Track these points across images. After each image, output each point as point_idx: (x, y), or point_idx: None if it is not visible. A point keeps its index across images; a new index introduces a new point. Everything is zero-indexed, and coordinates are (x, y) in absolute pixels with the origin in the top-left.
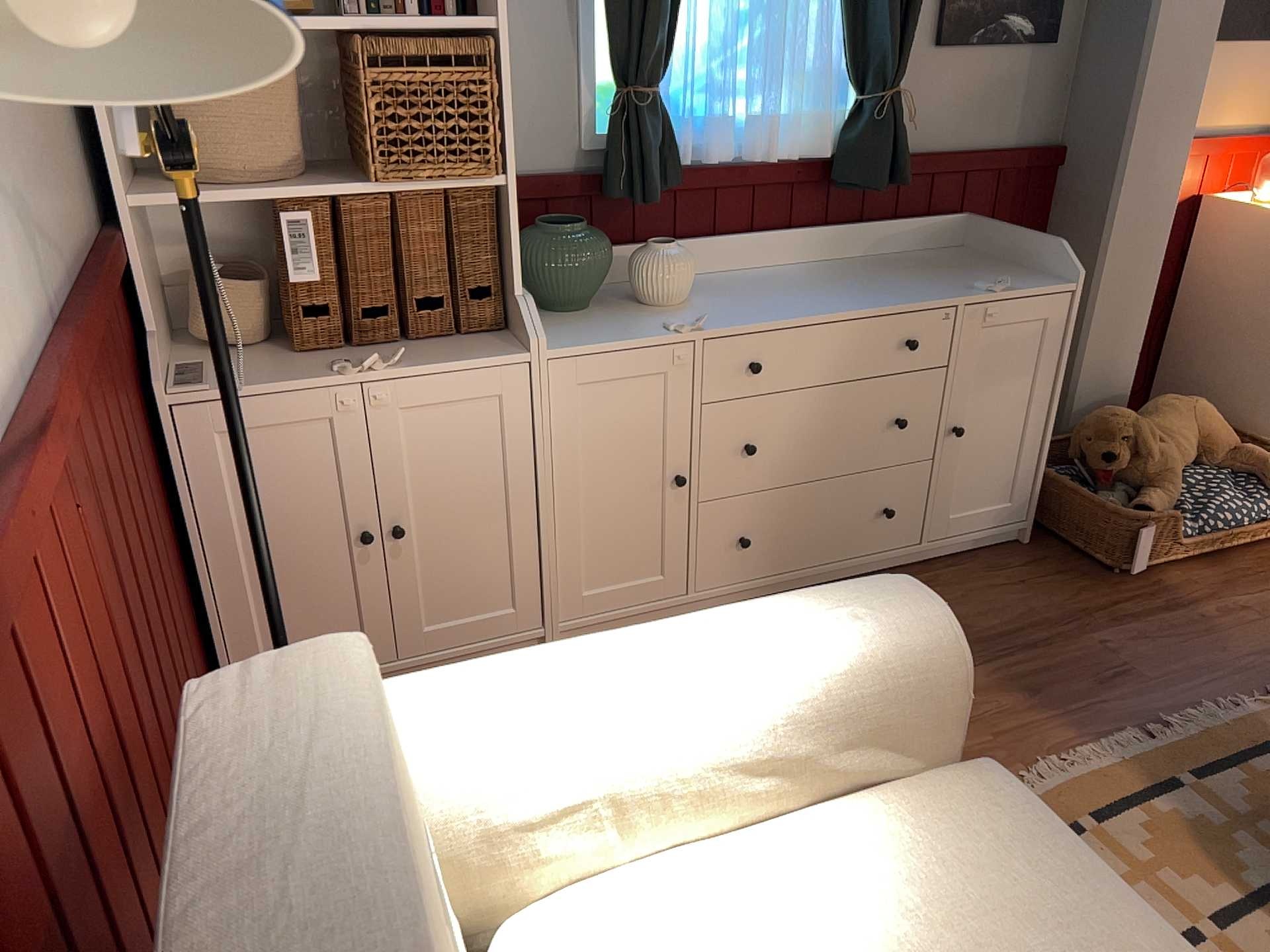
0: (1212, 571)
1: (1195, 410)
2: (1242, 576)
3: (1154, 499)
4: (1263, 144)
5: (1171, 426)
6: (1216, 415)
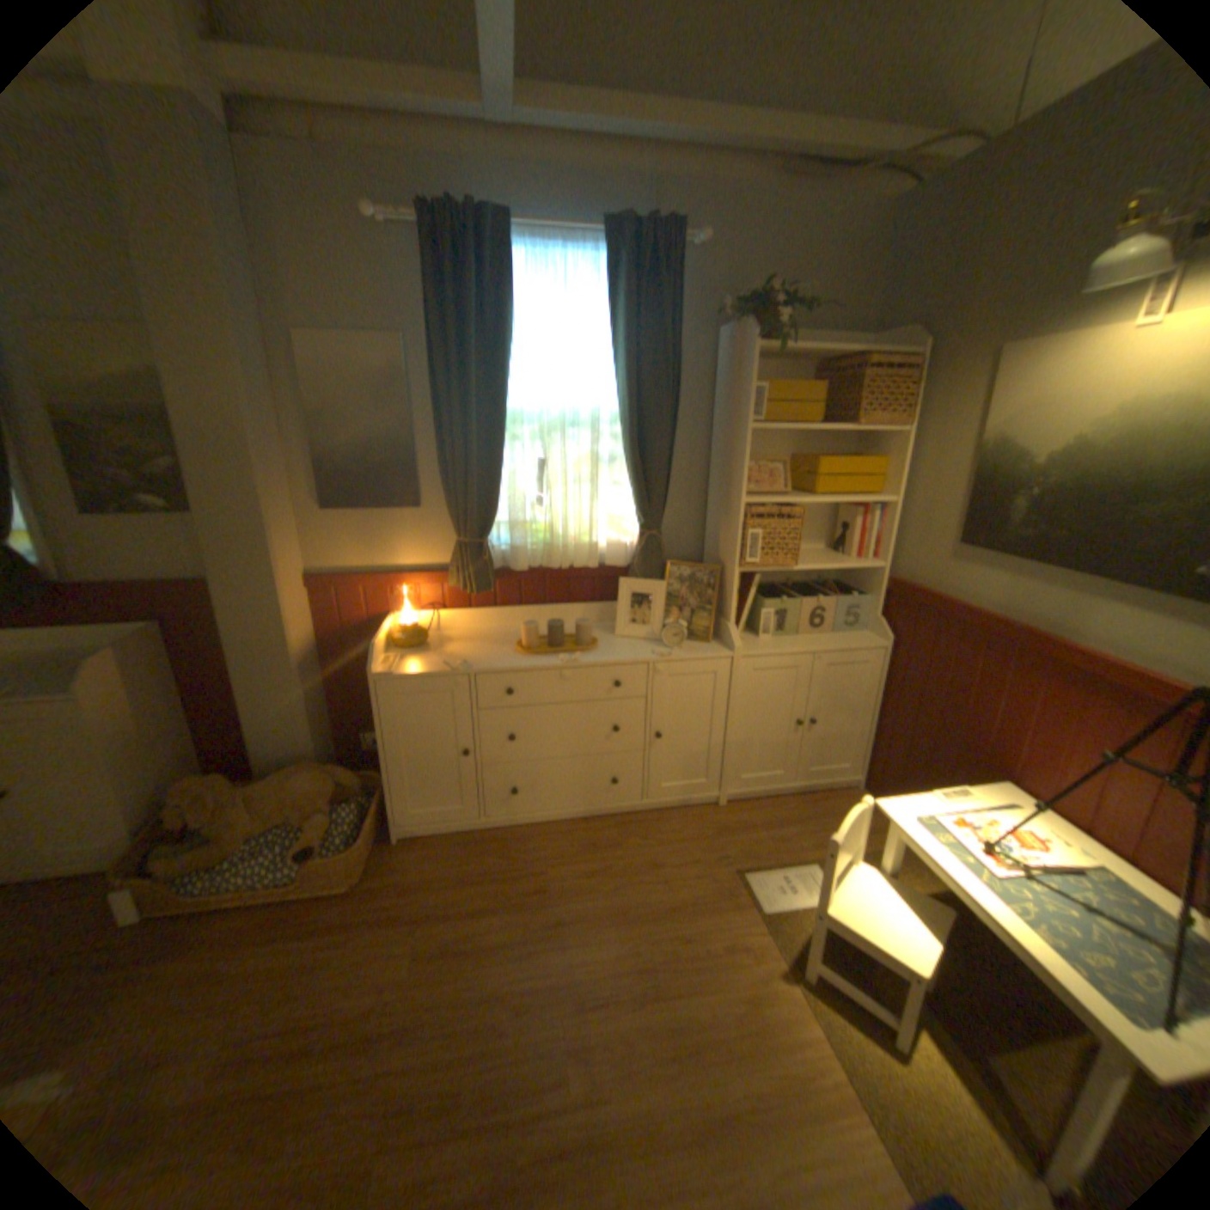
0: (208, 929)
1: (288, 783)
2: (218, 940)
3: (185, 860)
4: (432, 579)
5: (258, 795)
6: (301, 789)
